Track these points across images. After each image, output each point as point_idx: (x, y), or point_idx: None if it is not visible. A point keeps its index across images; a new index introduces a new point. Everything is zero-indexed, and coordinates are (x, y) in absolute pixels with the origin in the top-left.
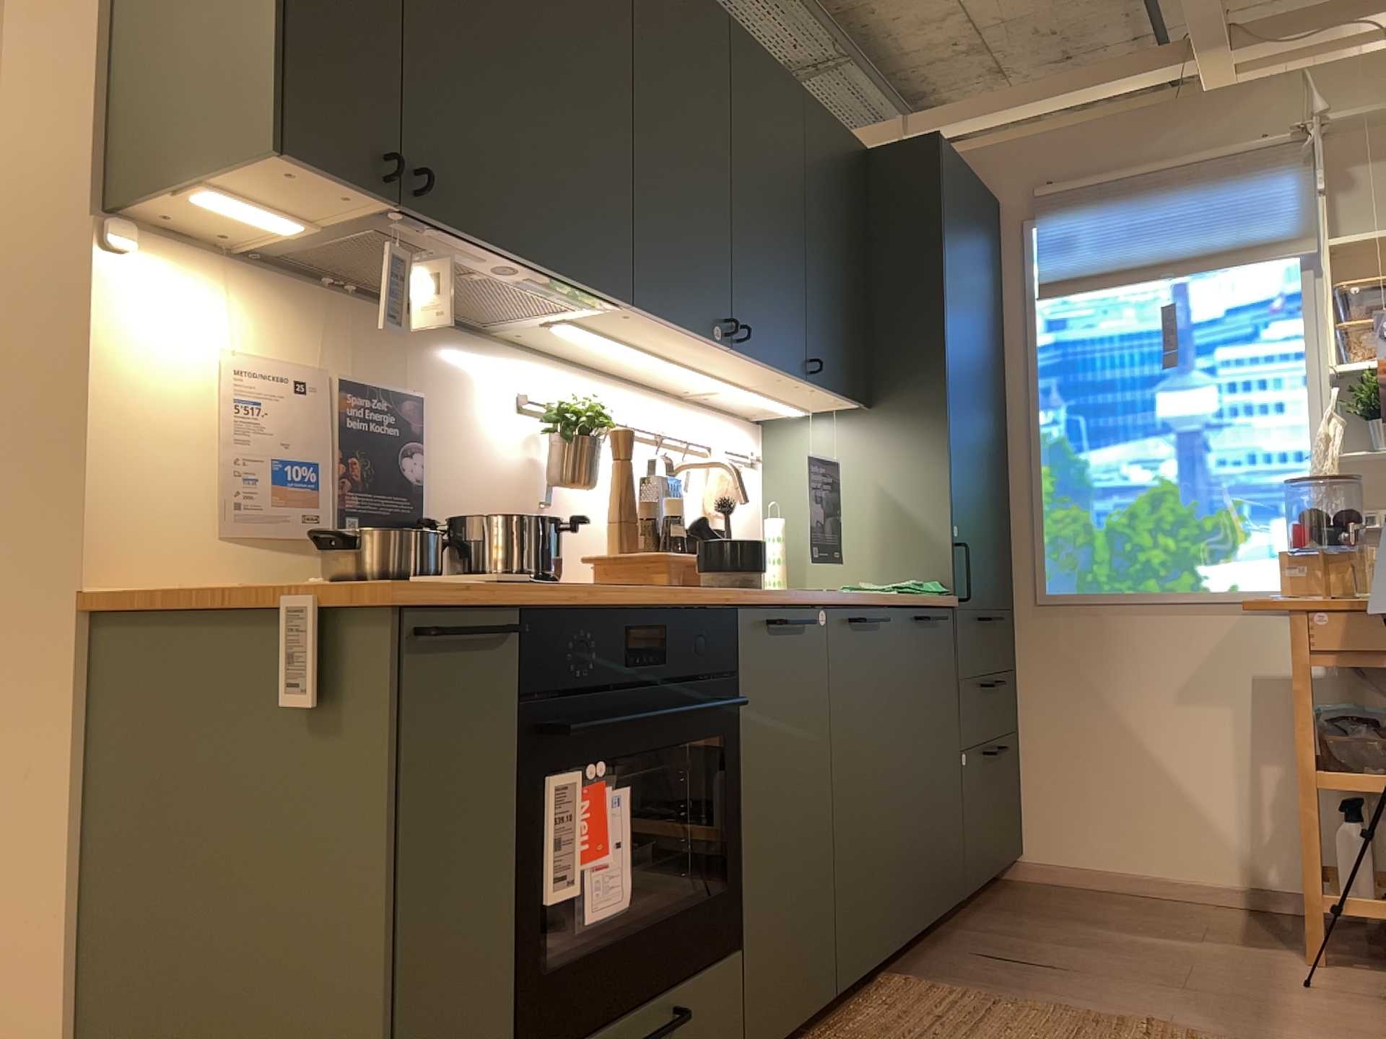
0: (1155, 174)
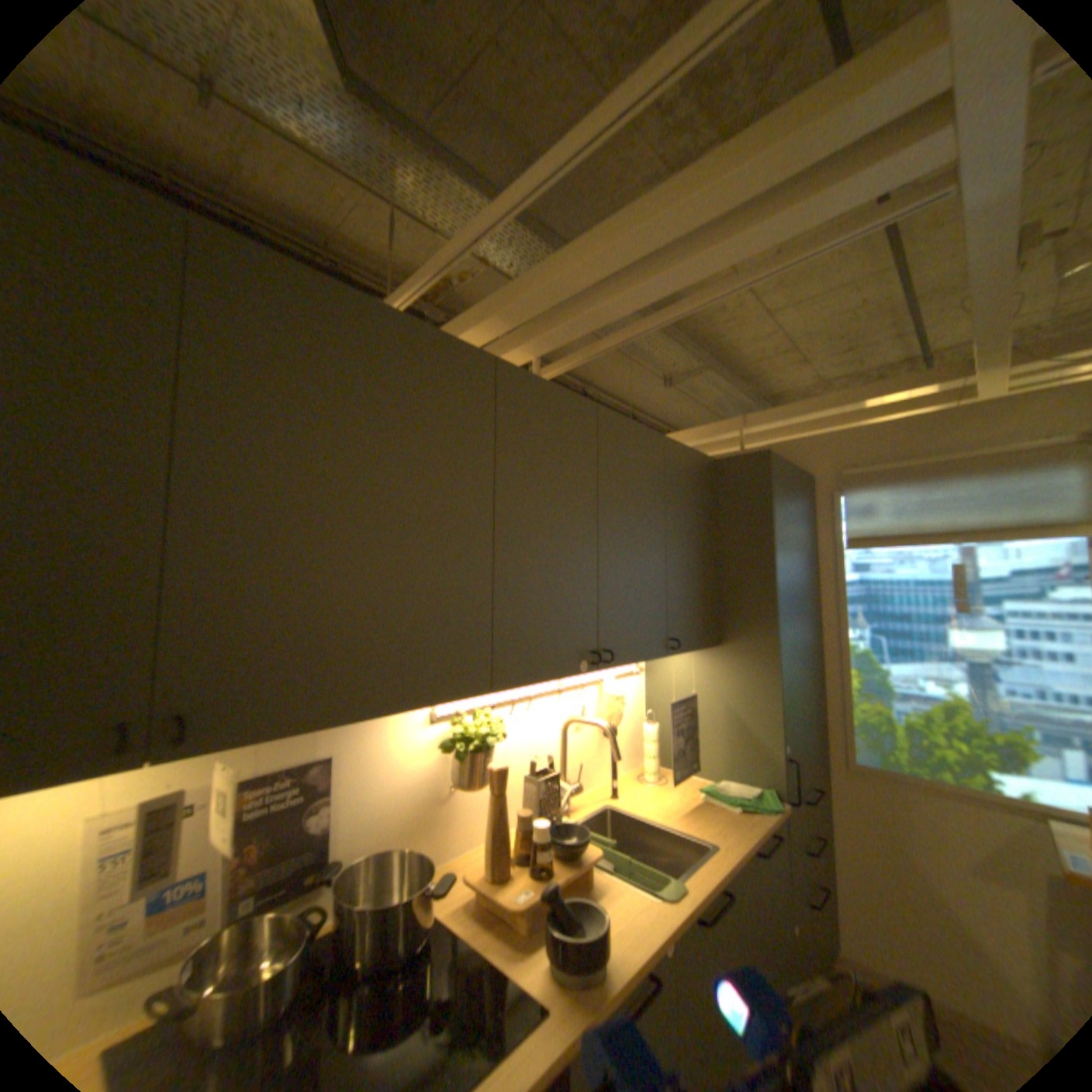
0: (946, 462)
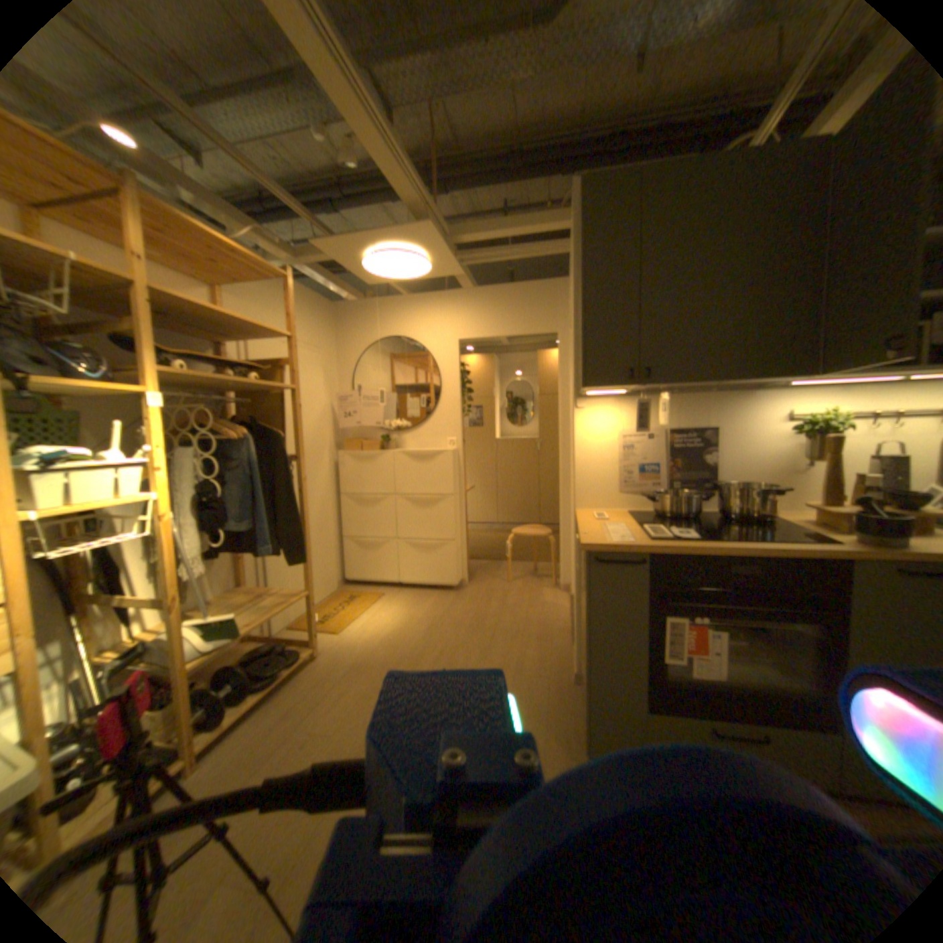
0: None
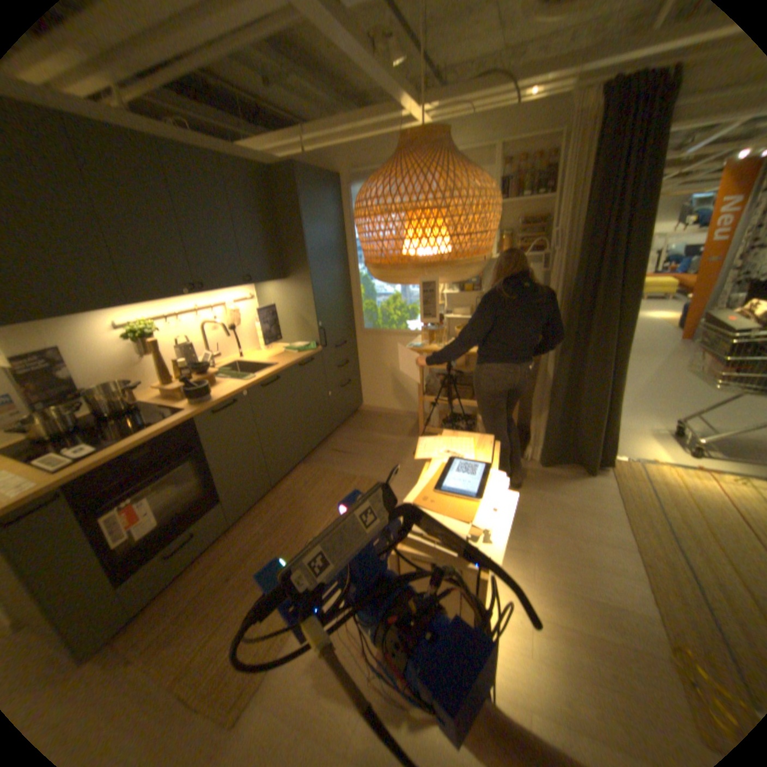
0: None
